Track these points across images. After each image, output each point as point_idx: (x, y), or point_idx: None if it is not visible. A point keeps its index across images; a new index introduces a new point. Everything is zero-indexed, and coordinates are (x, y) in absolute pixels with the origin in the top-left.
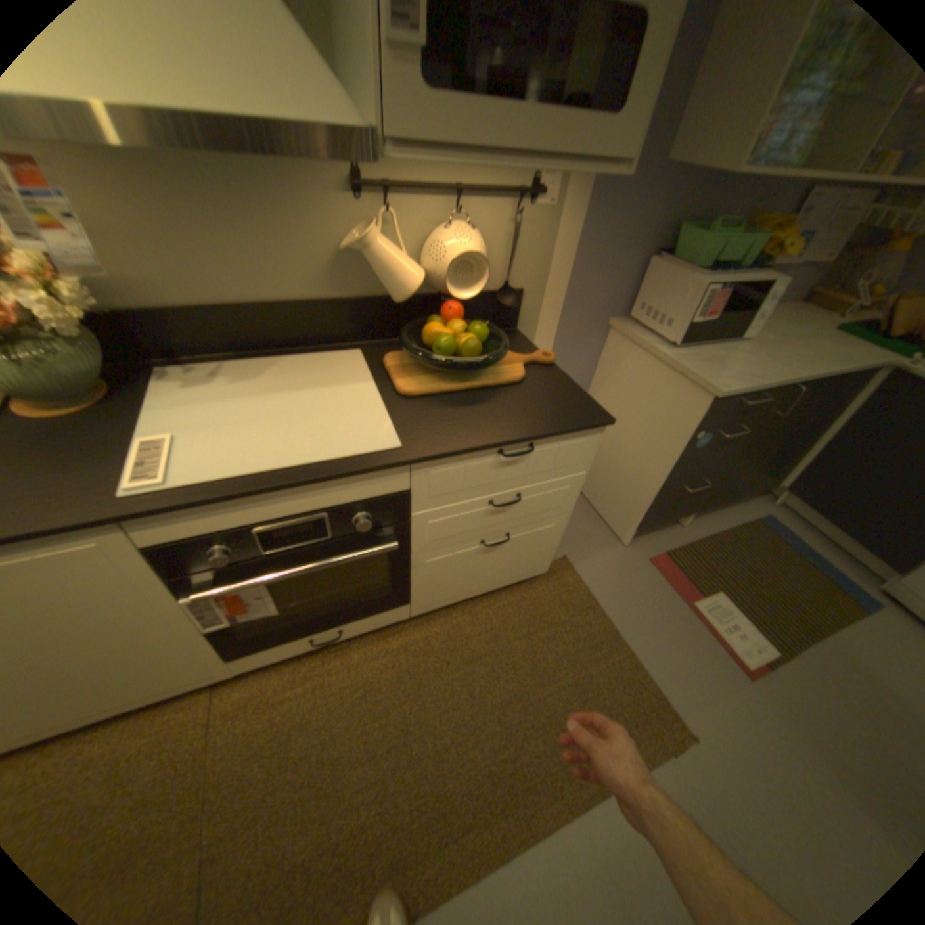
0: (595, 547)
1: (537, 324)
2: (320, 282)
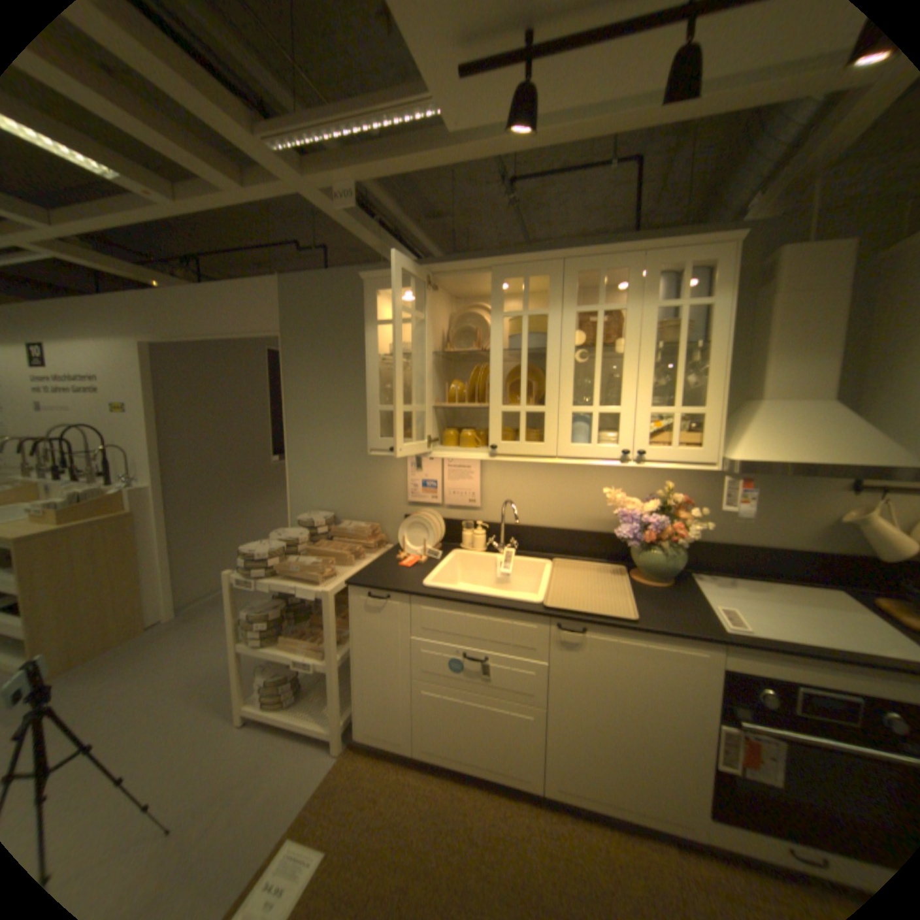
0: None
1: None
2: (815, 541)
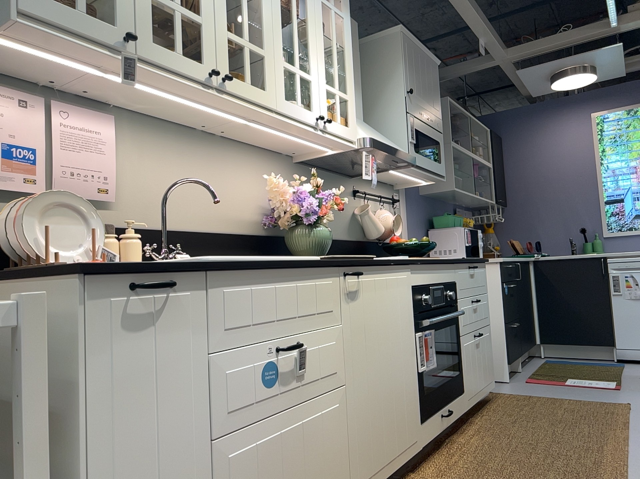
0: (497, 386)
1: None
2: (347, 231)
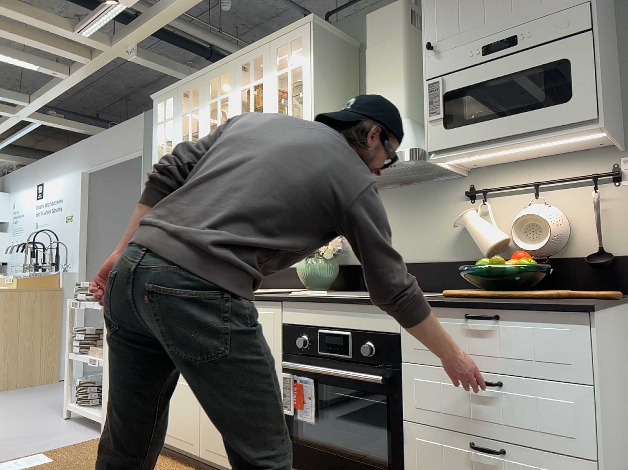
0: None
1: None
2: (447, 250)
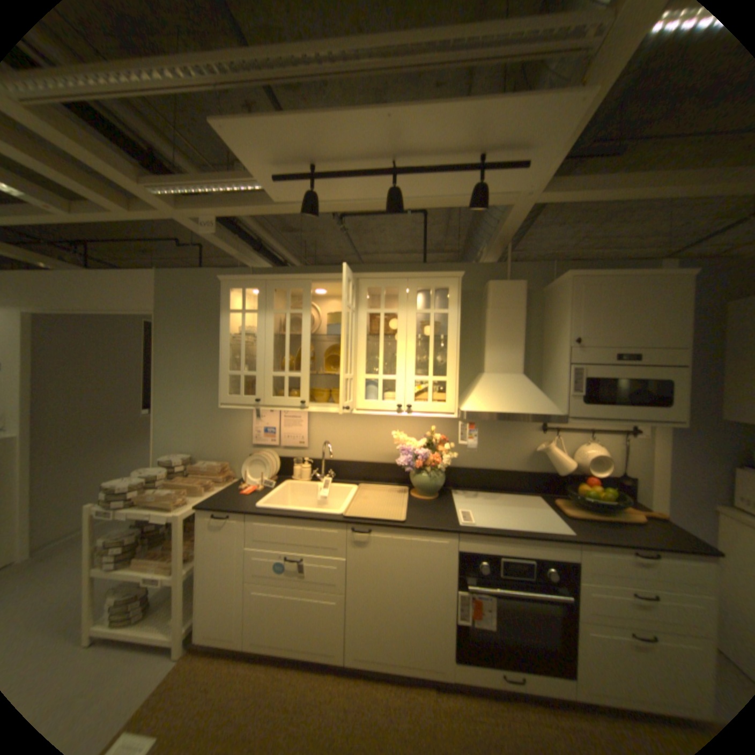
0: None
1: (653, 501)
2: (523, 464)
